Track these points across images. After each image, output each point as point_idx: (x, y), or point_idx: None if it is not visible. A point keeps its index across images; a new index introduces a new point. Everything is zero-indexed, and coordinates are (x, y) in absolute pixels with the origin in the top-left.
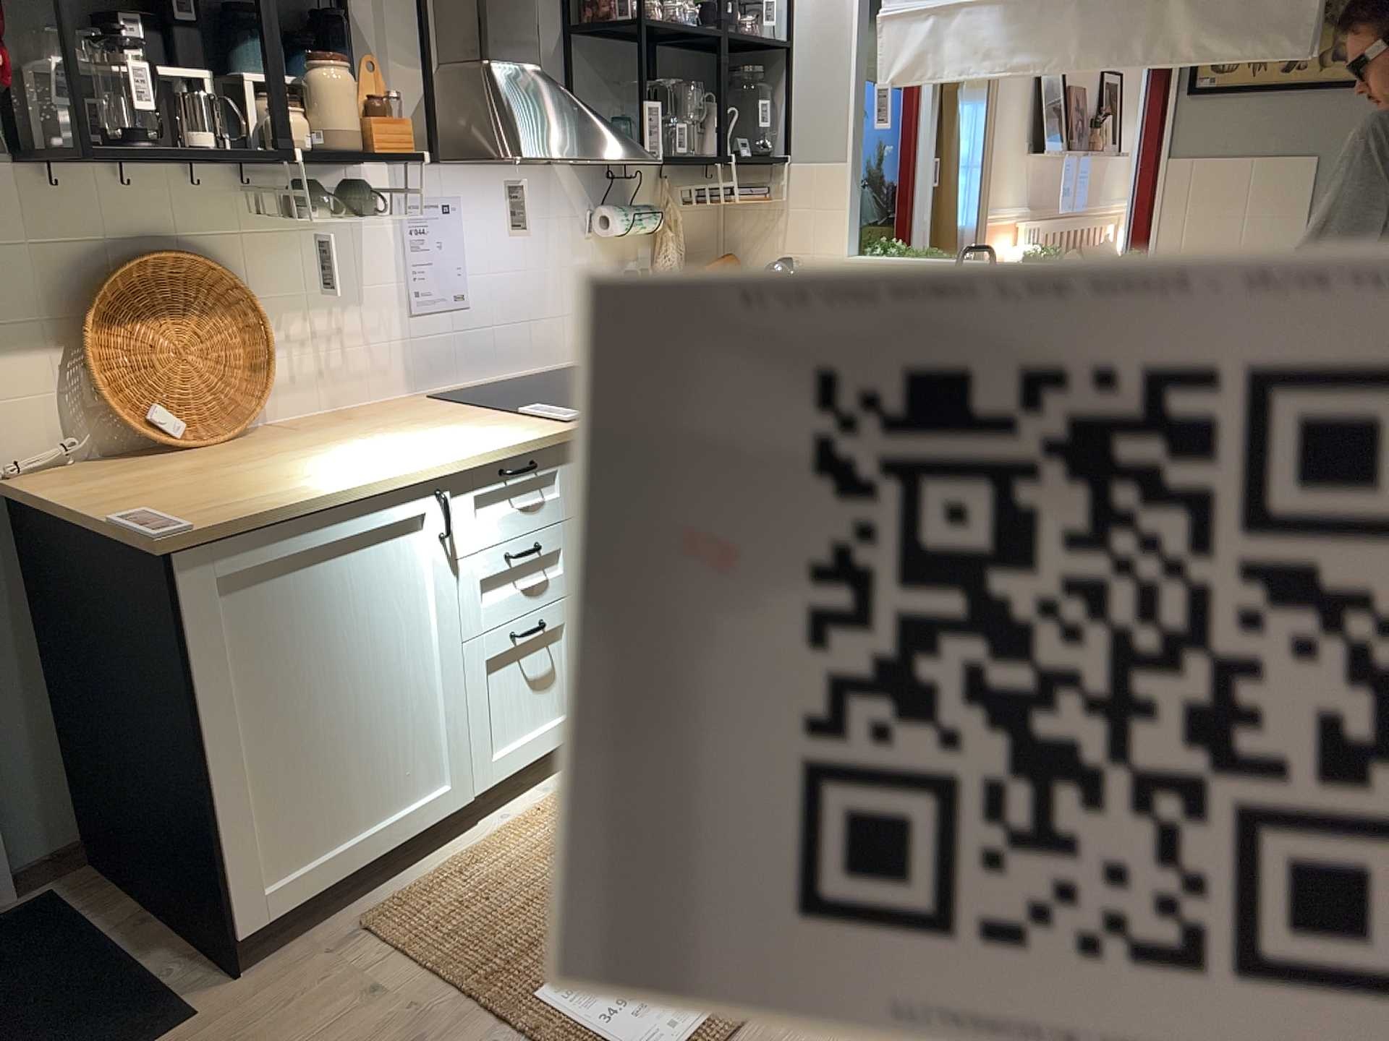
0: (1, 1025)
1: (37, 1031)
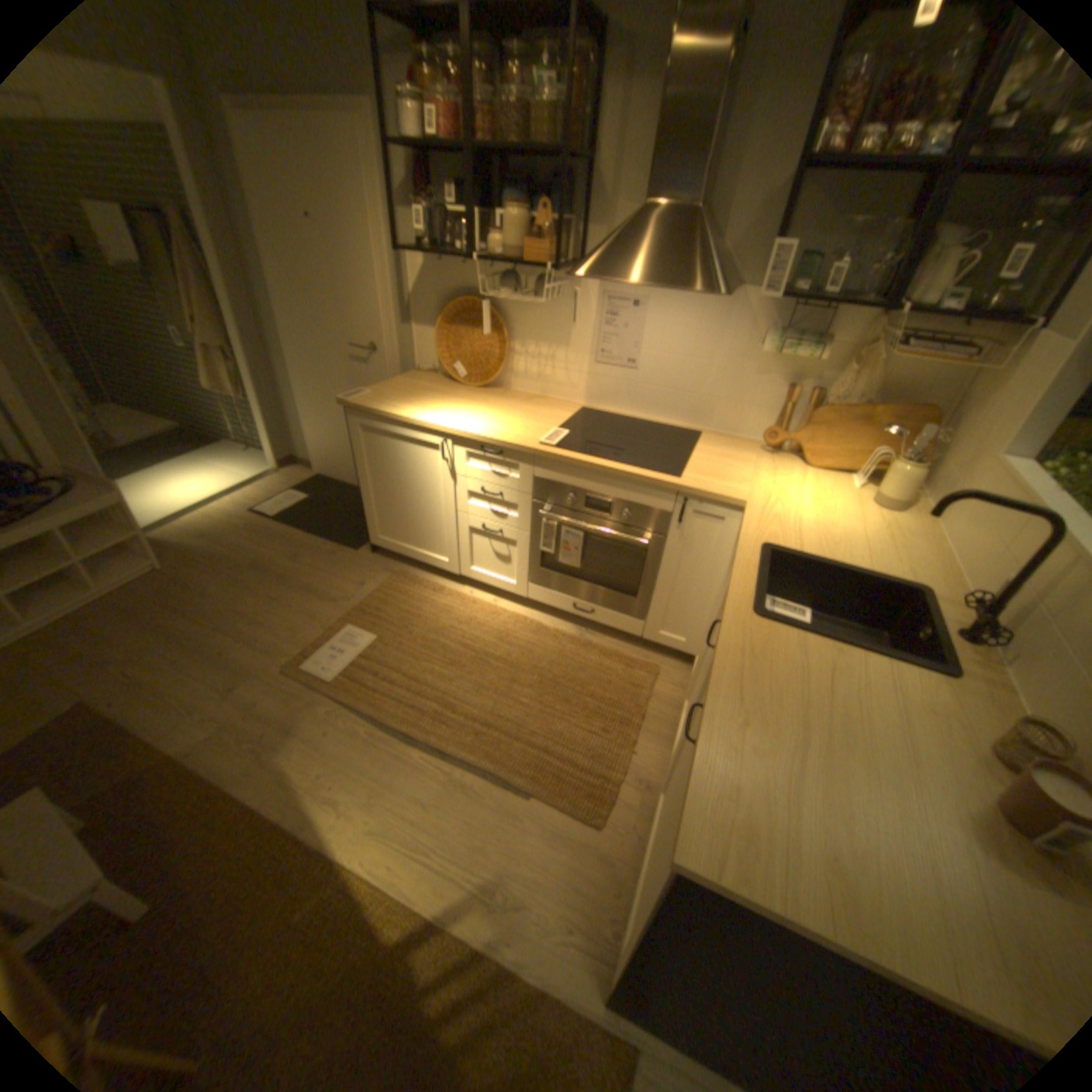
0: (358, 518)
1: (354, 525)
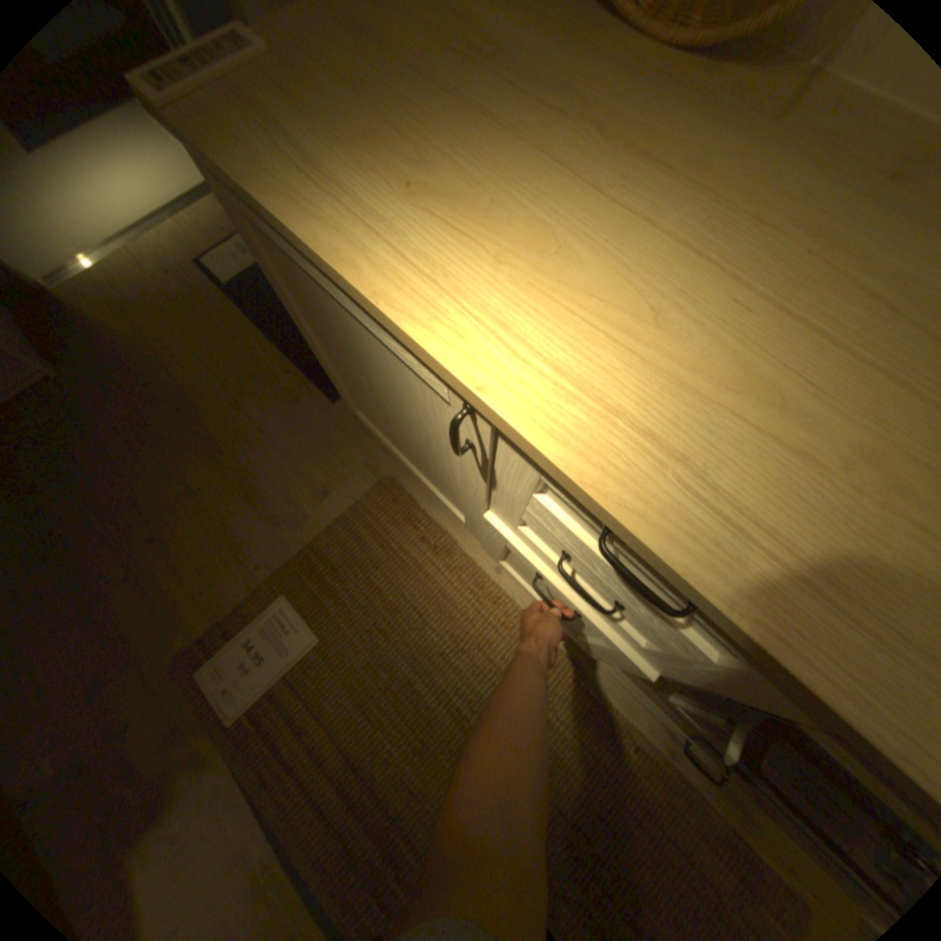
0: None
1: None
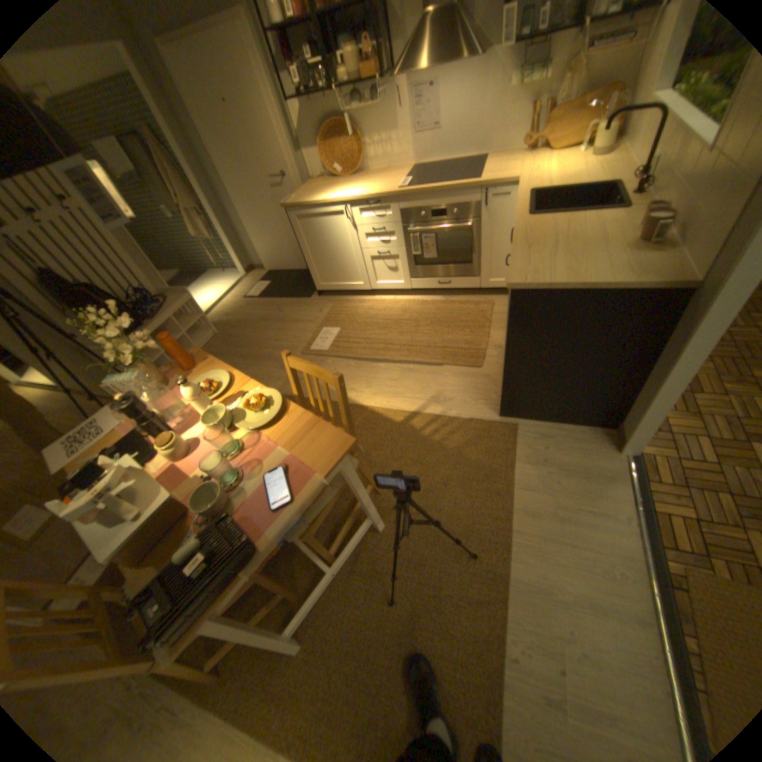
0: (302, 284)
1: (301, 287)
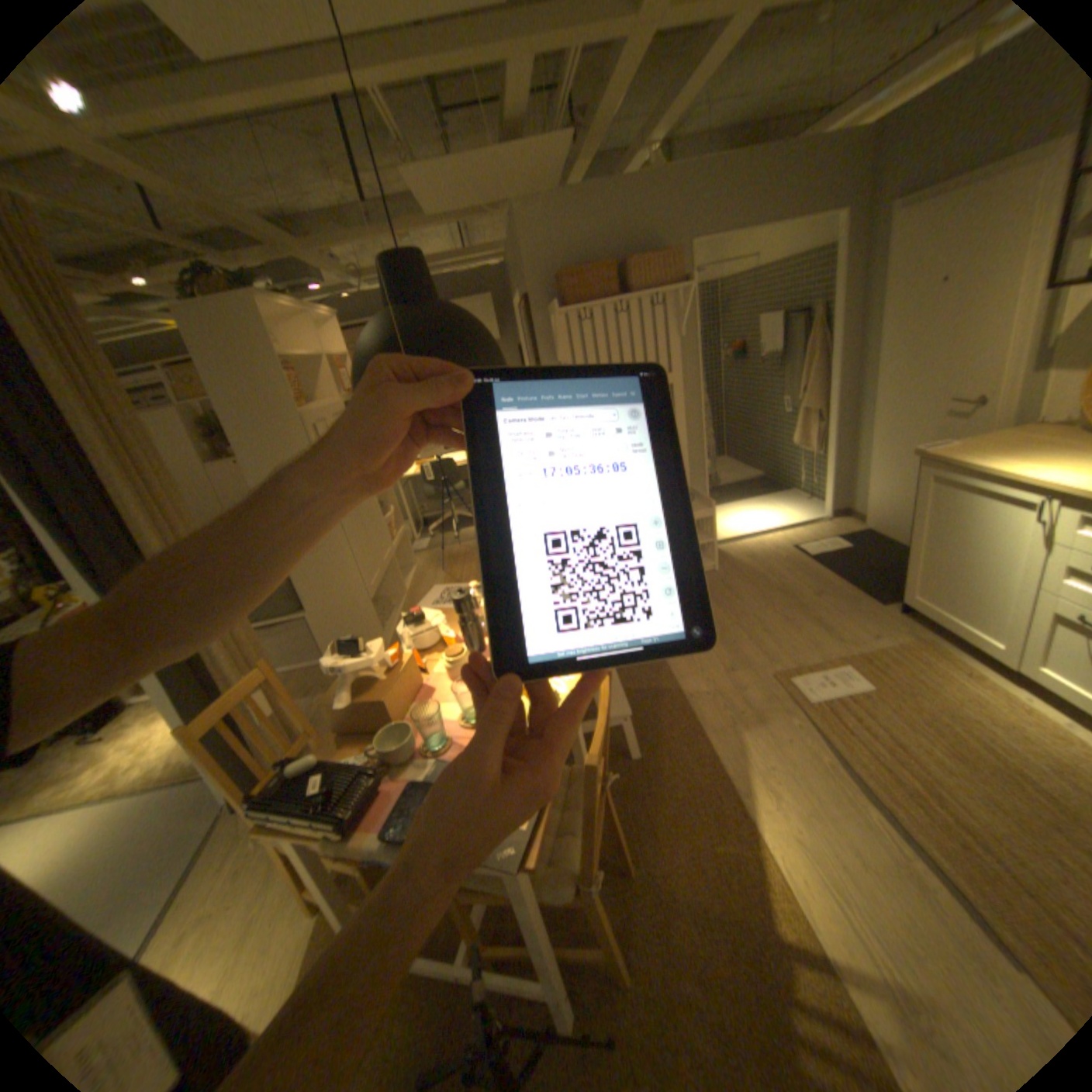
0: (898, 576)
1: (891, 582)
